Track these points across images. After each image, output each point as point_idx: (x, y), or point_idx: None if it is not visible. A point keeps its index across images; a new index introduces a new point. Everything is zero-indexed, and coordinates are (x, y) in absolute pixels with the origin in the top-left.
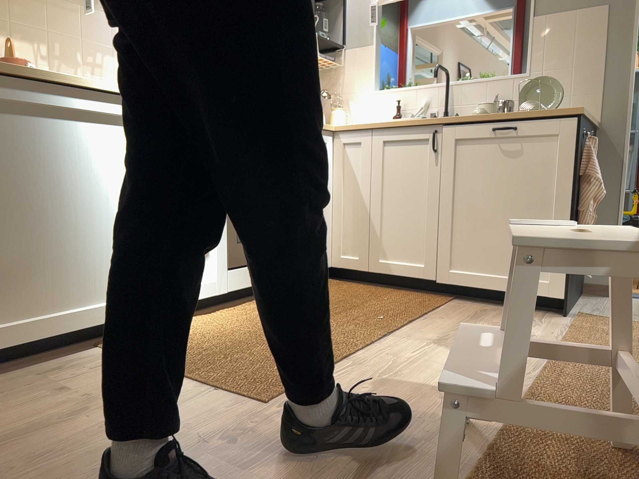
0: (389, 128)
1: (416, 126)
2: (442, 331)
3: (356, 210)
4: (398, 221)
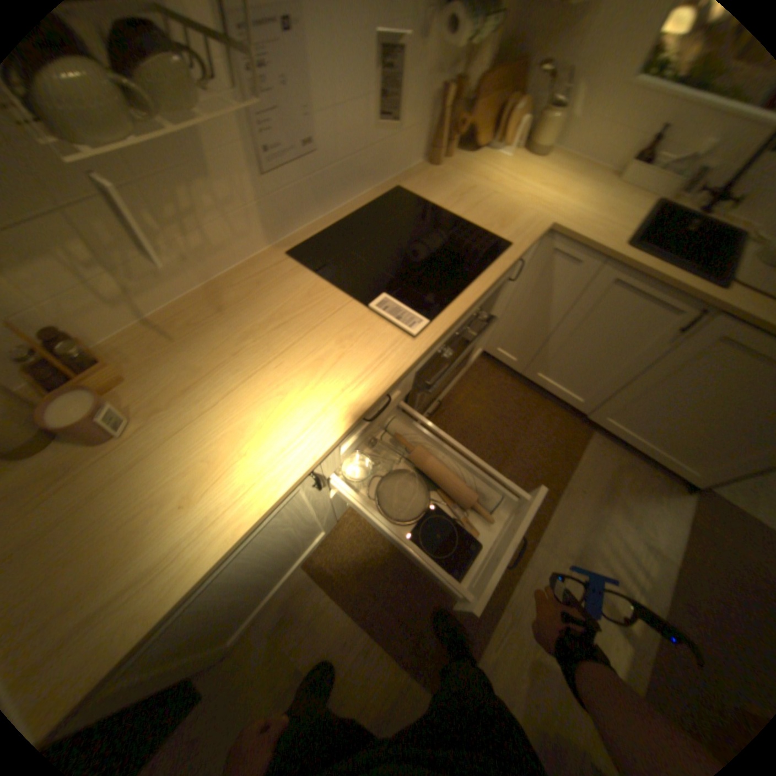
0: (639, 269)
1: (683, 290)
2: (584, 533)
3: (535, 323)
4: (580, 358)
